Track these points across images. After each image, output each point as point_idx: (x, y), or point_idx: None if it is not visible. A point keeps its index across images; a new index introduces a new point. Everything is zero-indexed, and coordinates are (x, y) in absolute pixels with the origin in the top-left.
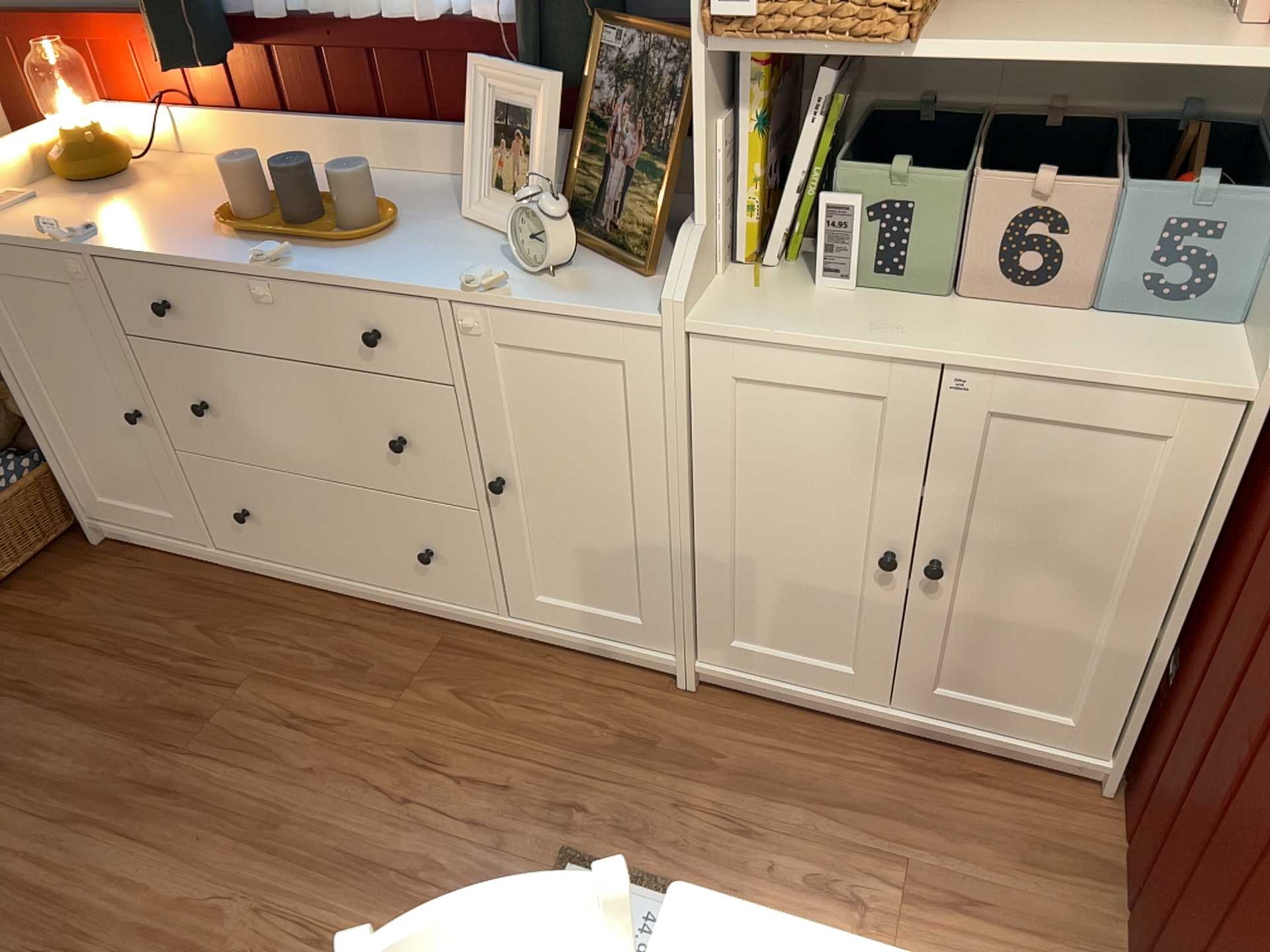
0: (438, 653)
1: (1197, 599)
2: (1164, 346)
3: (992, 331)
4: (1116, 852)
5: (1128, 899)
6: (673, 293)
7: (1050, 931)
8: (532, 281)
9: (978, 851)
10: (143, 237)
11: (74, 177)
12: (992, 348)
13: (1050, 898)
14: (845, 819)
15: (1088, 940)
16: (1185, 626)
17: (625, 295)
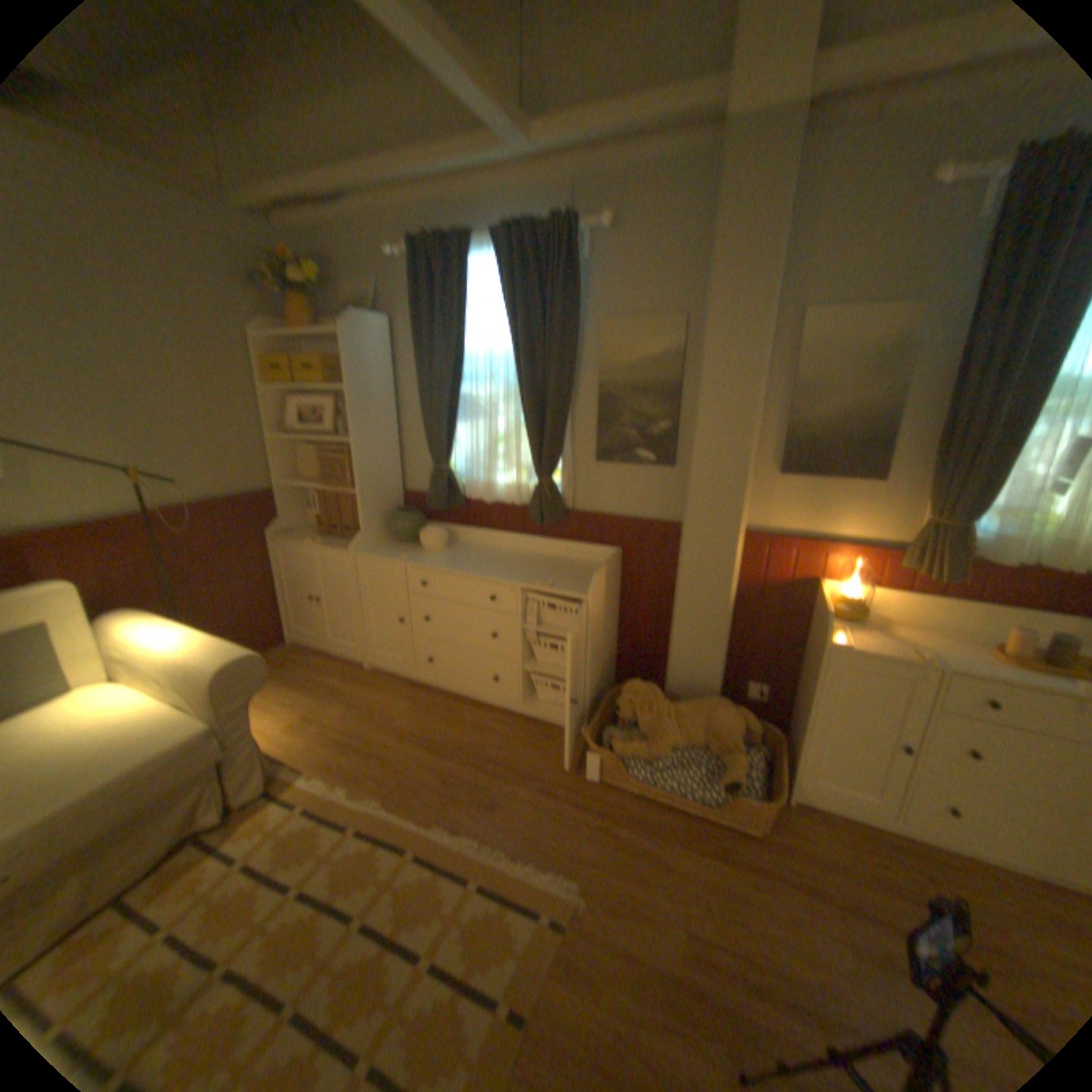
0: None
1: None
2: None
3: None
4: None
5: None
6: None
7: None
8: None
9: None
10: (961, 662)
11: (851, 617)
12: None
13: None
14: None
15: None
16: None
17: None
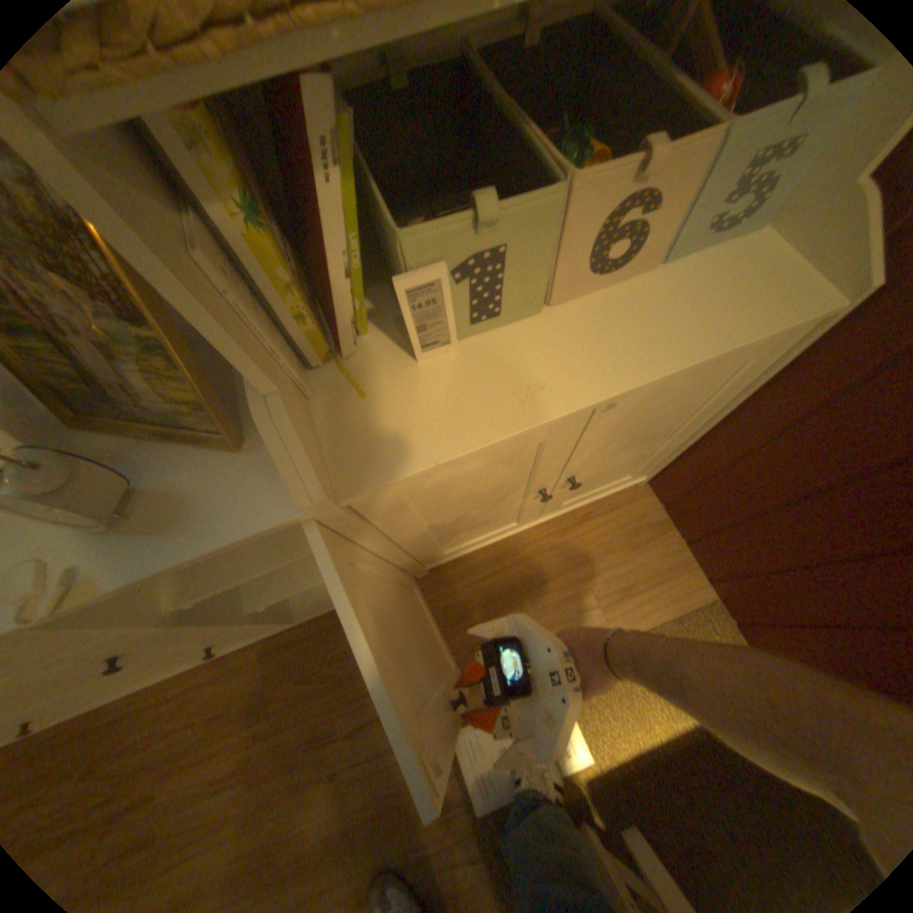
0: (261, 670)
1: (734, 419)
2: (749, 277)
3: (616, 334)
4: (667, 517)
5: (695, 546)
6: (301, 492)
7: (670, 581)
8: (99, 545)
9: (617, 562)
10: None
11: None
12: (638, 362)
13: (659, 564)
14: (553, 594)
15: (685, 573)
16: (720, 430)
17: (232, 496)
